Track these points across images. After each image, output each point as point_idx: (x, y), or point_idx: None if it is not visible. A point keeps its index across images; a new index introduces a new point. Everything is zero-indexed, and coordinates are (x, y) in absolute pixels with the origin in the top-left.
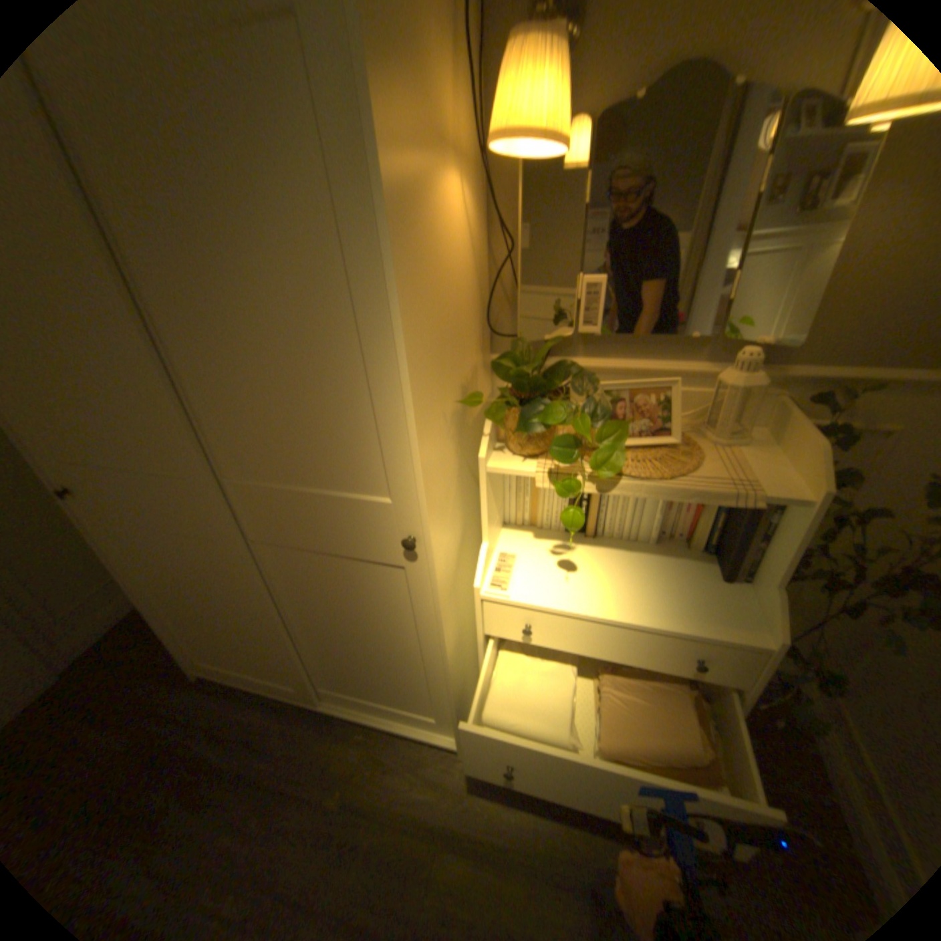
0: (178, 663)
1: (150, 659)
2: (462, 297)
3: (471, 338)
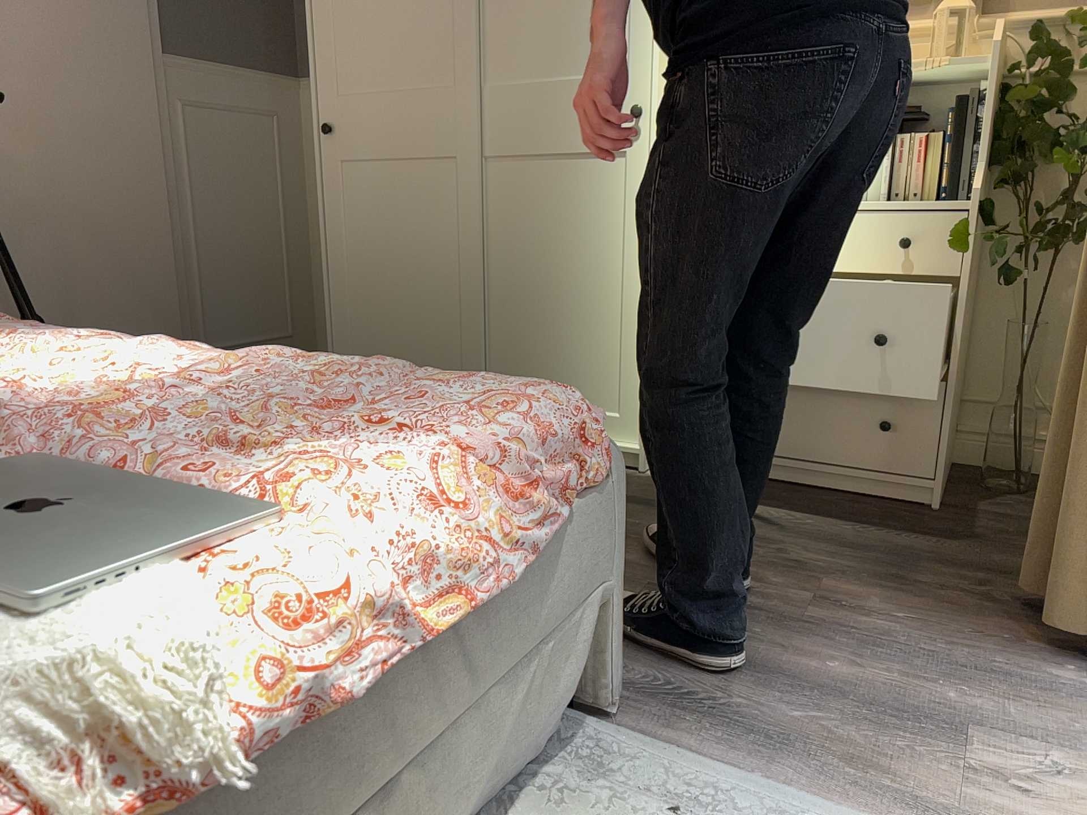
0: None
1: None
2: None
3: None
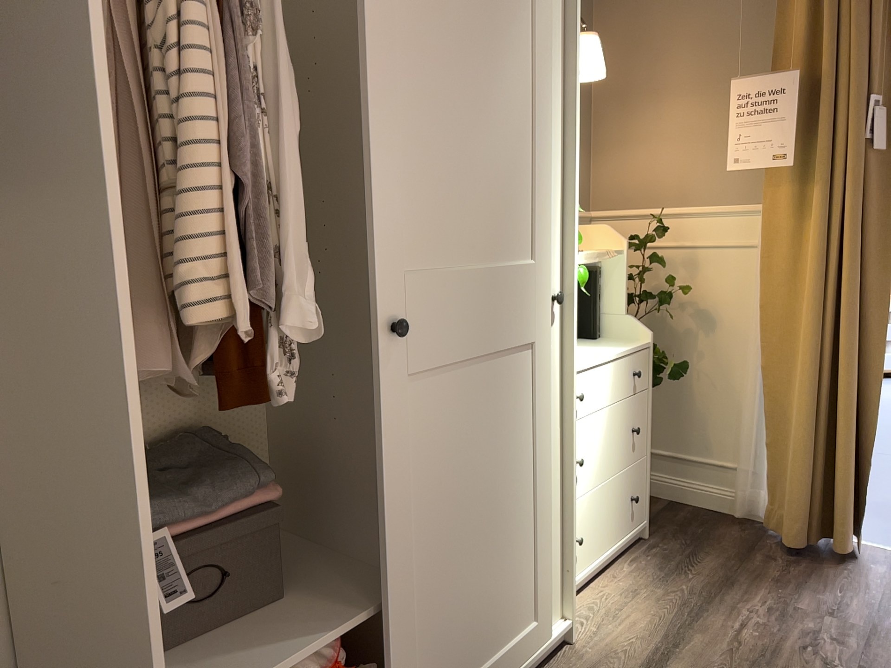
0: None
1: None
2: None
3: None
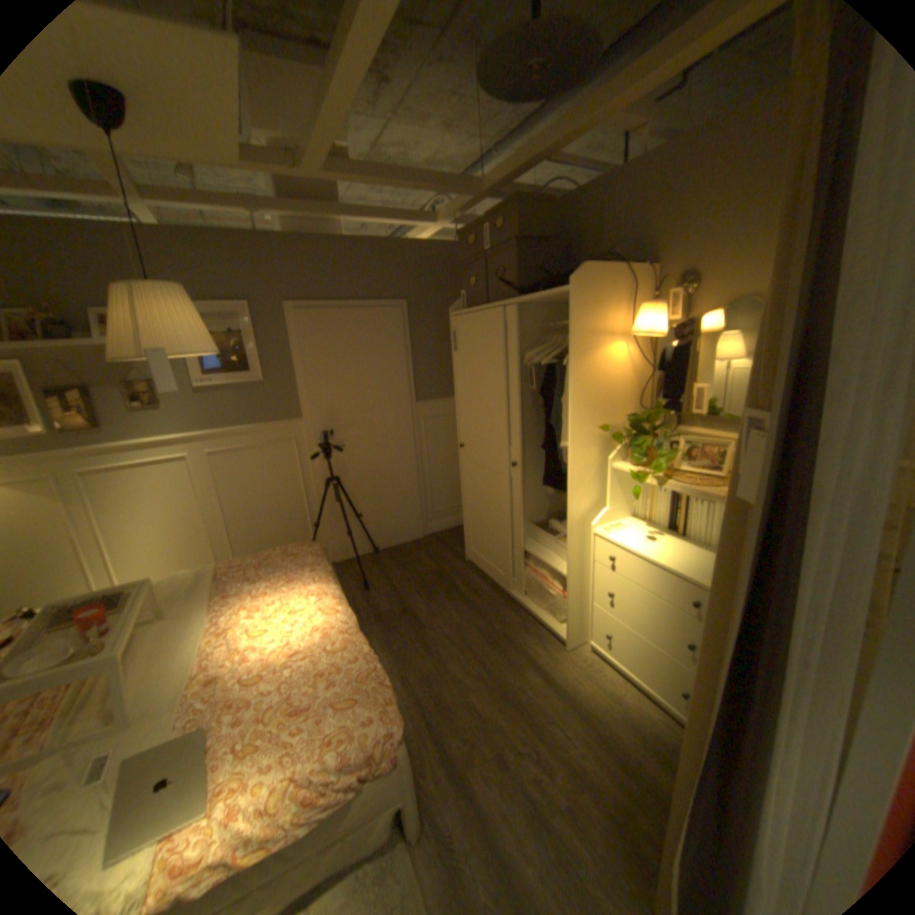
0: (467, 547)
1: (456, 547)
2: (620, 390)
3: (627, 408)
